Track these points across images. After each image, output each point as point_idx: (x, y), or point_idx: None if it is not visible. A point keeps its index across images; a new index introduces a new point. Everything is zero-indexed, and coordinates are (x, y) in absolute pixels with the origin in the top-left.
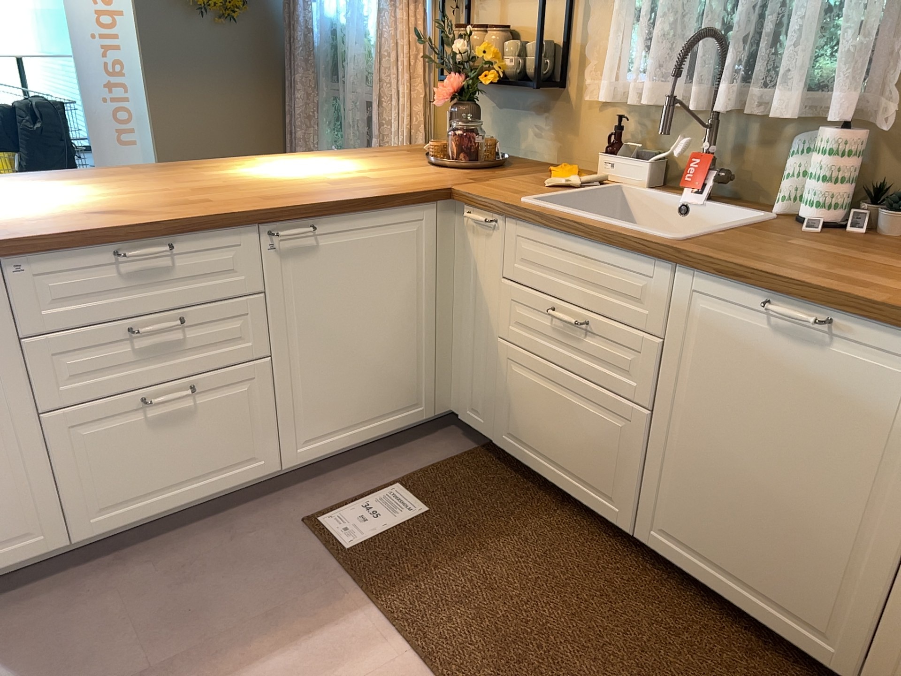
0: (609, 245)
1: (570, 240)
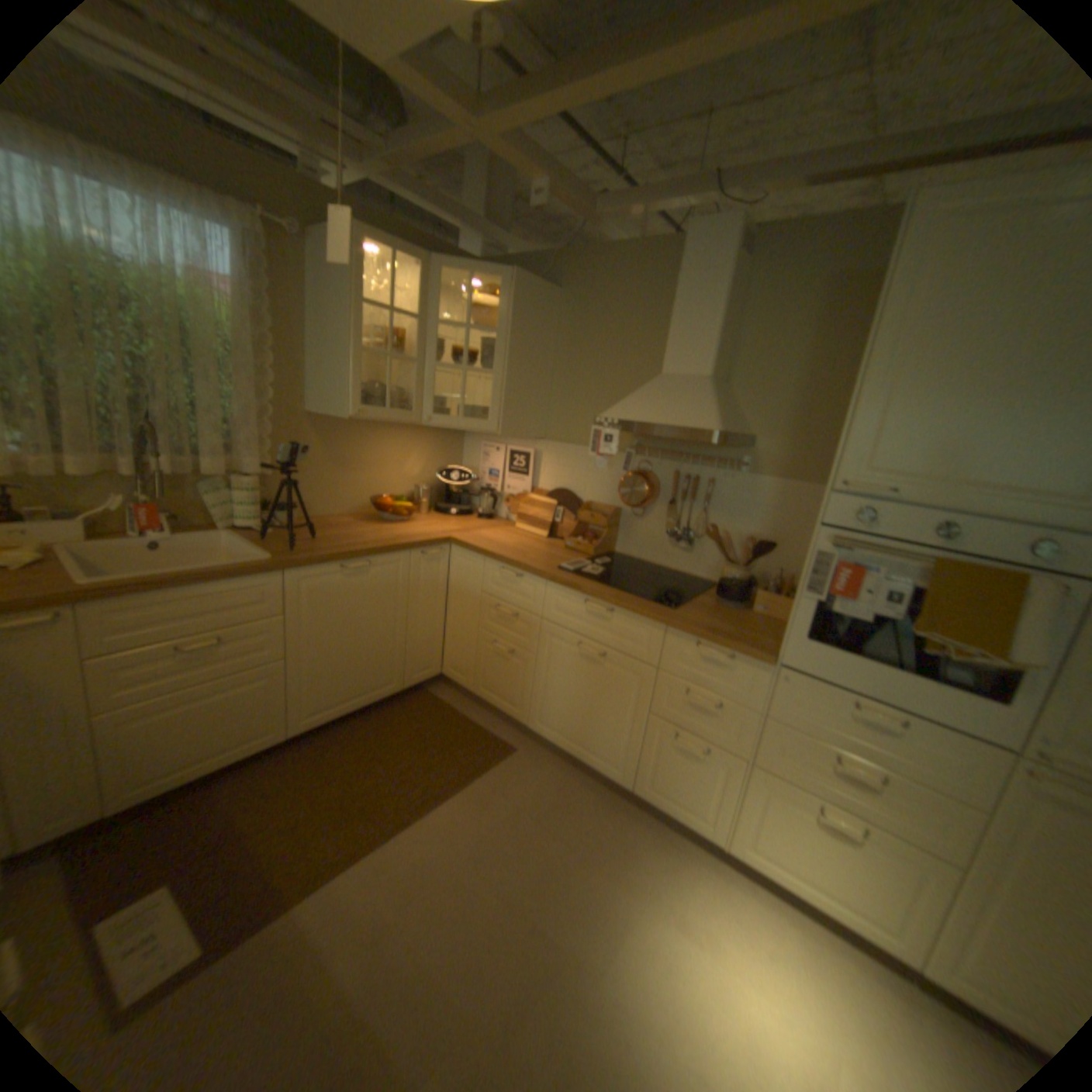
0: (227, 581)
1: (185, 593)
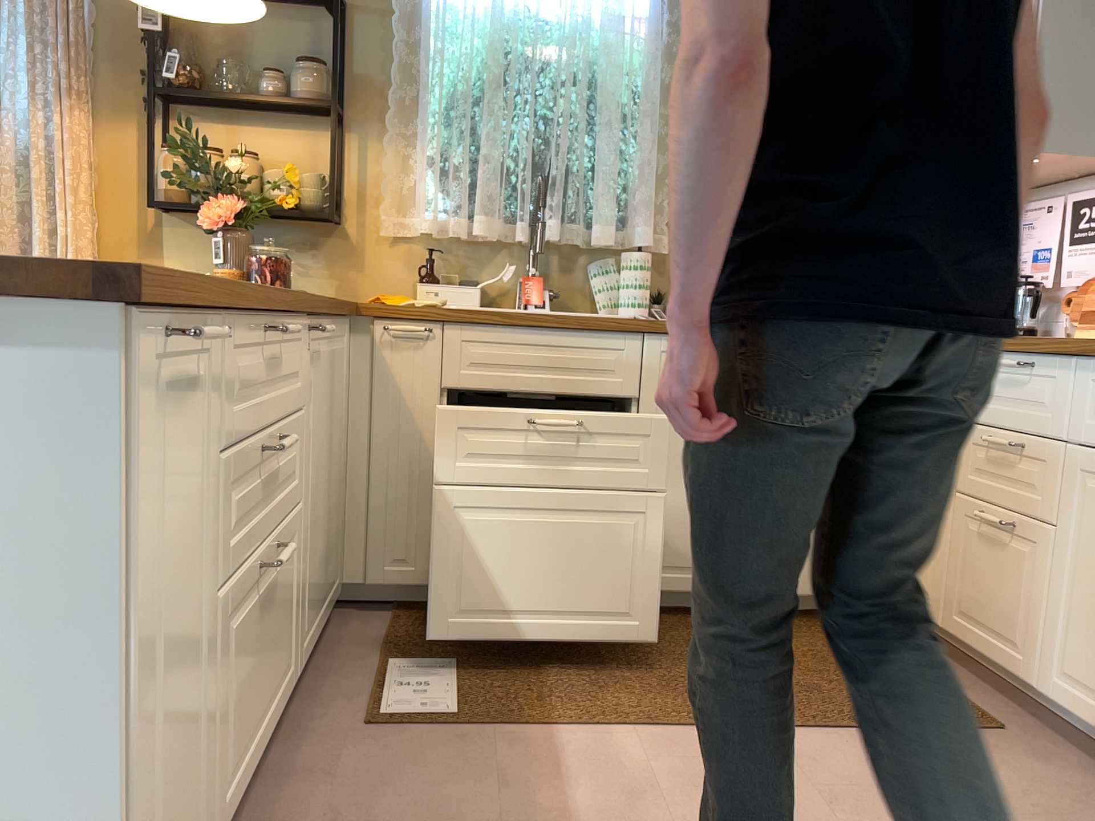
0: (578, 329)
1: (534, 333)
